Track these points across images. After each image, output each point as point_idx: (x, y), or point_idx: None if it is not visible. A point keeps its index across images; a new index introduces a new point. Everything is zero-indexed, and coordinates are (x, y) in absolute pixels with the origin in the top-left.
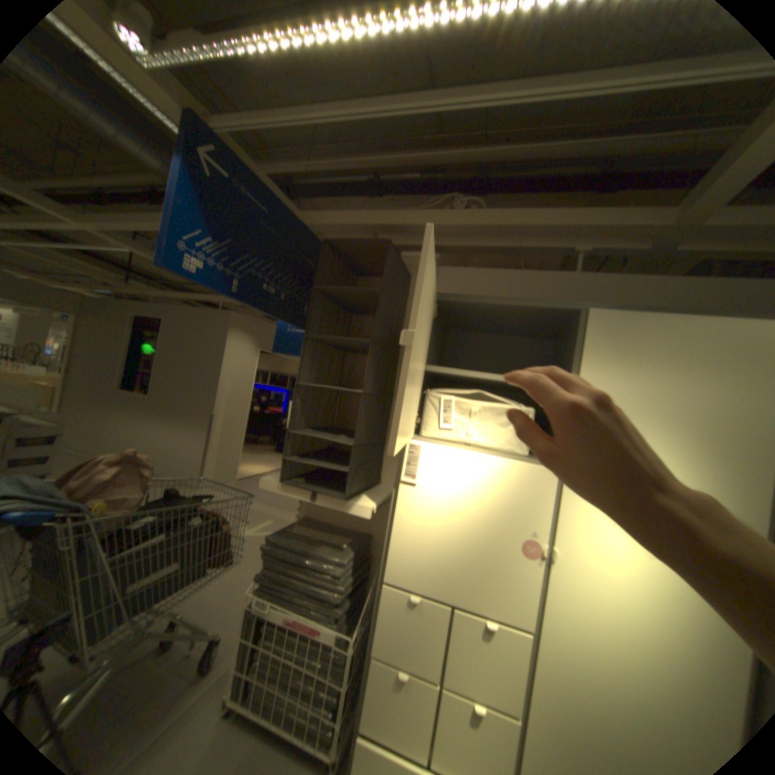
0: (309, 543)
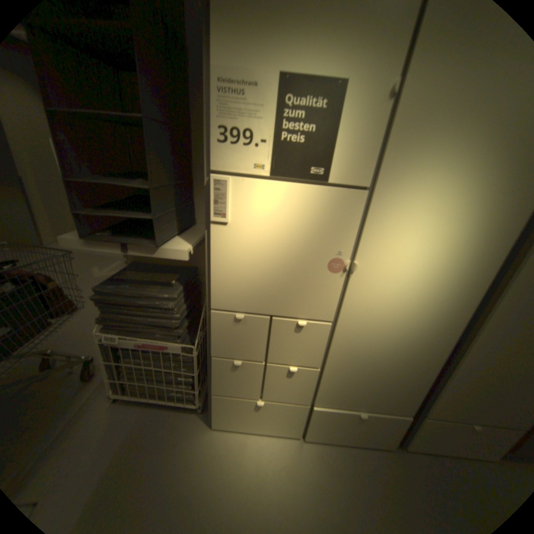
0: (139, 285)
